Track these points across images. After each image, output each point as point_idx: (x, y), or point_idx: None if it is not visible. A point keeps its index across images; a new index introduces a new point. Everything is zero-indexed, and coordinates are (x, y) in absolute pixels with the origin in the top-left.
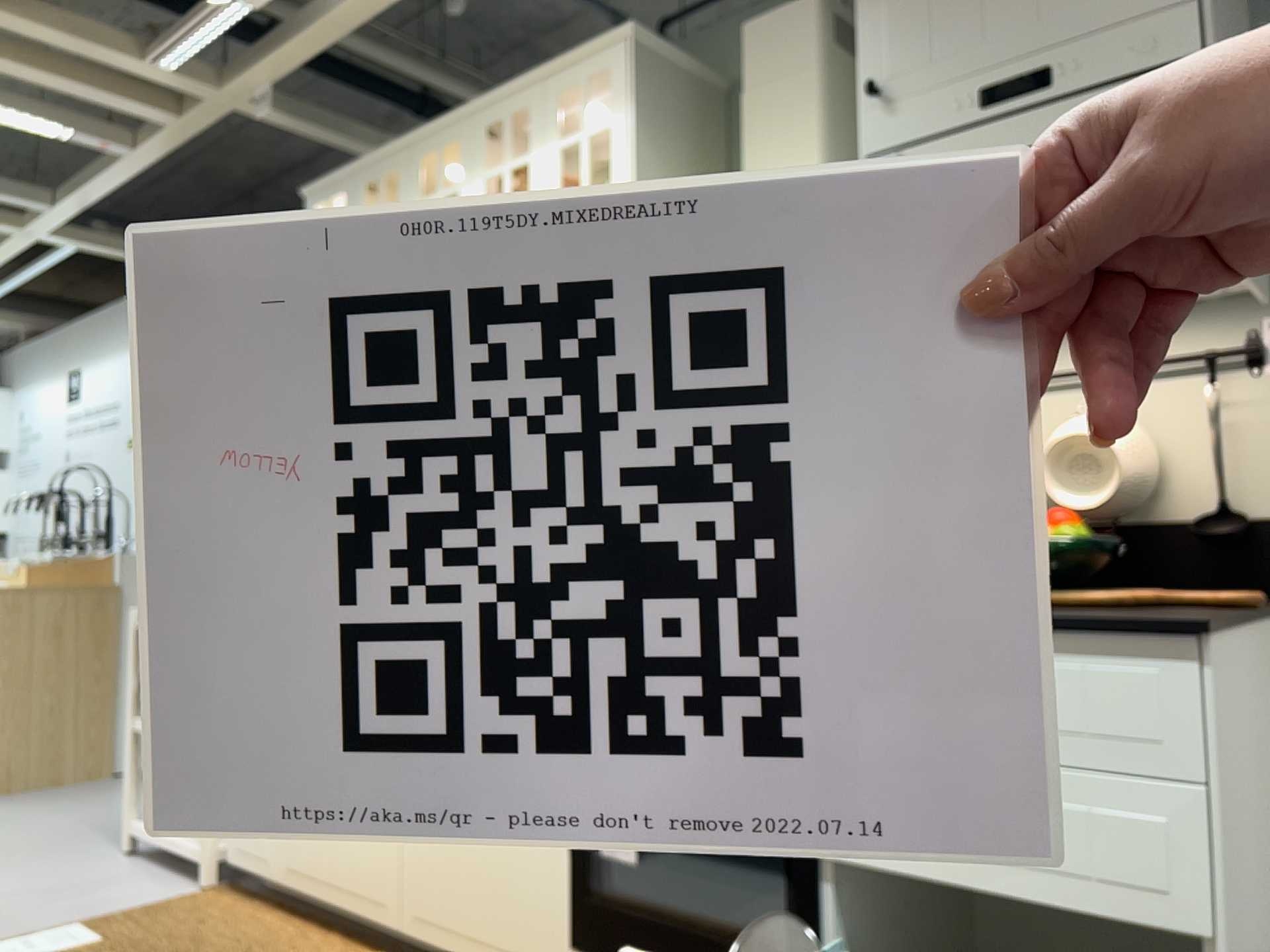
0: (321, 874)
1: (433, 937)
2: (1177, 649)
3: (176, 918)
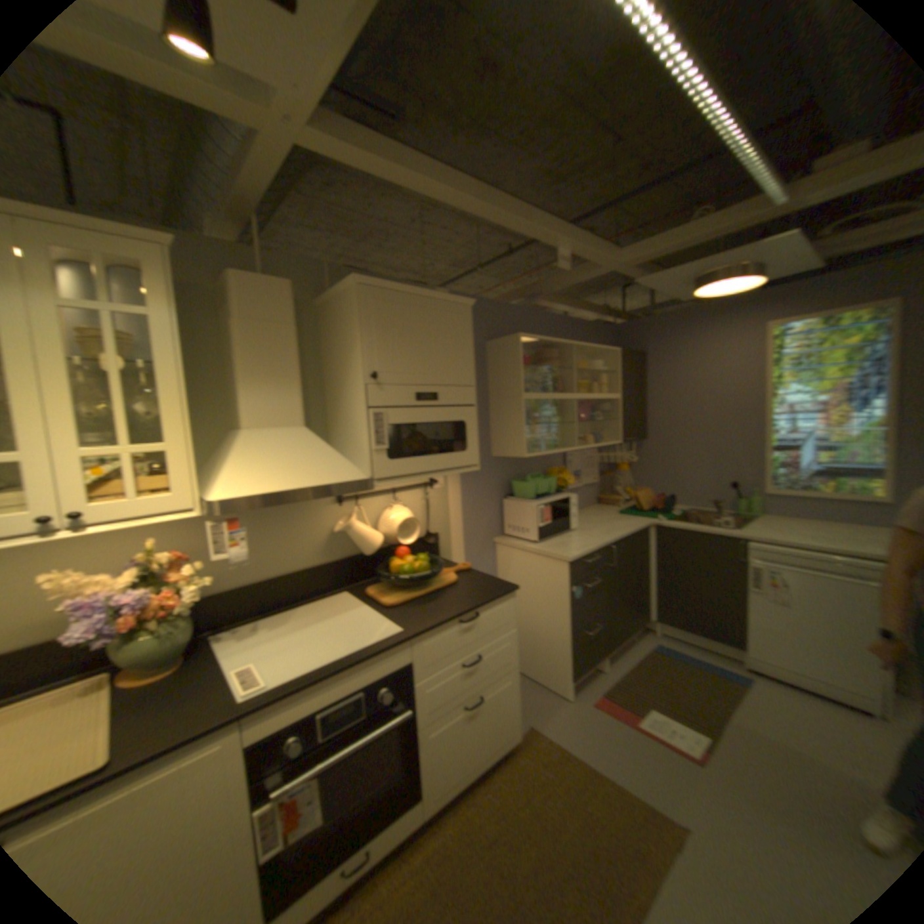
0: None
1: None
2: (511, 597)
3: None
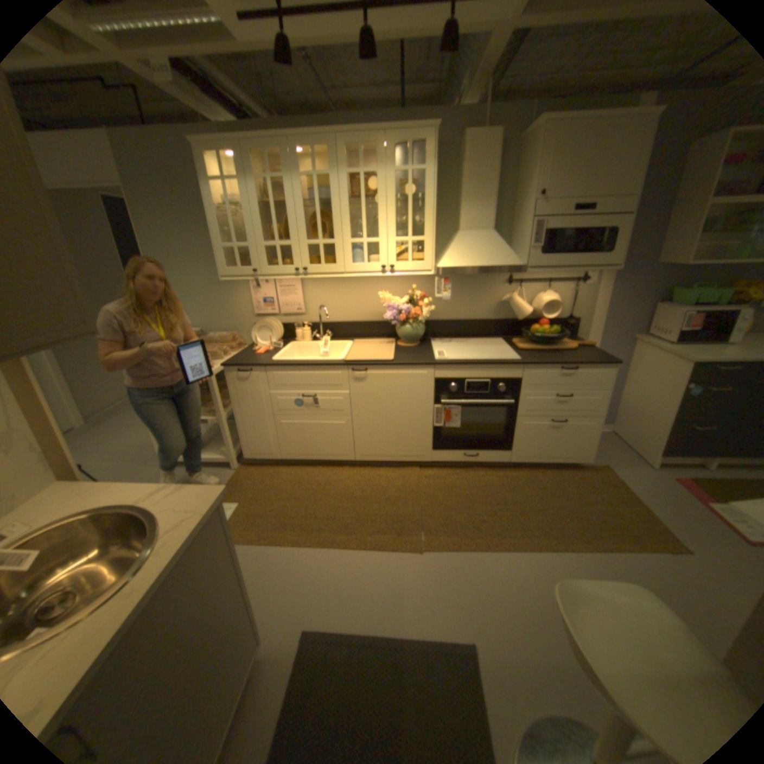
0: (310, 452)
1: (373, 458)
2: (612, 367)
3: (248, 483)
